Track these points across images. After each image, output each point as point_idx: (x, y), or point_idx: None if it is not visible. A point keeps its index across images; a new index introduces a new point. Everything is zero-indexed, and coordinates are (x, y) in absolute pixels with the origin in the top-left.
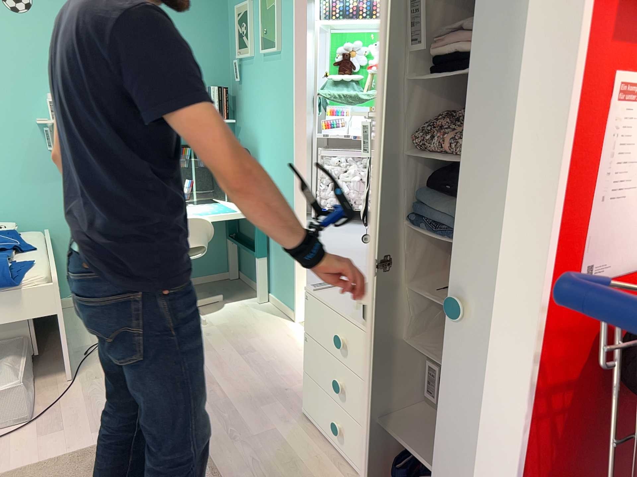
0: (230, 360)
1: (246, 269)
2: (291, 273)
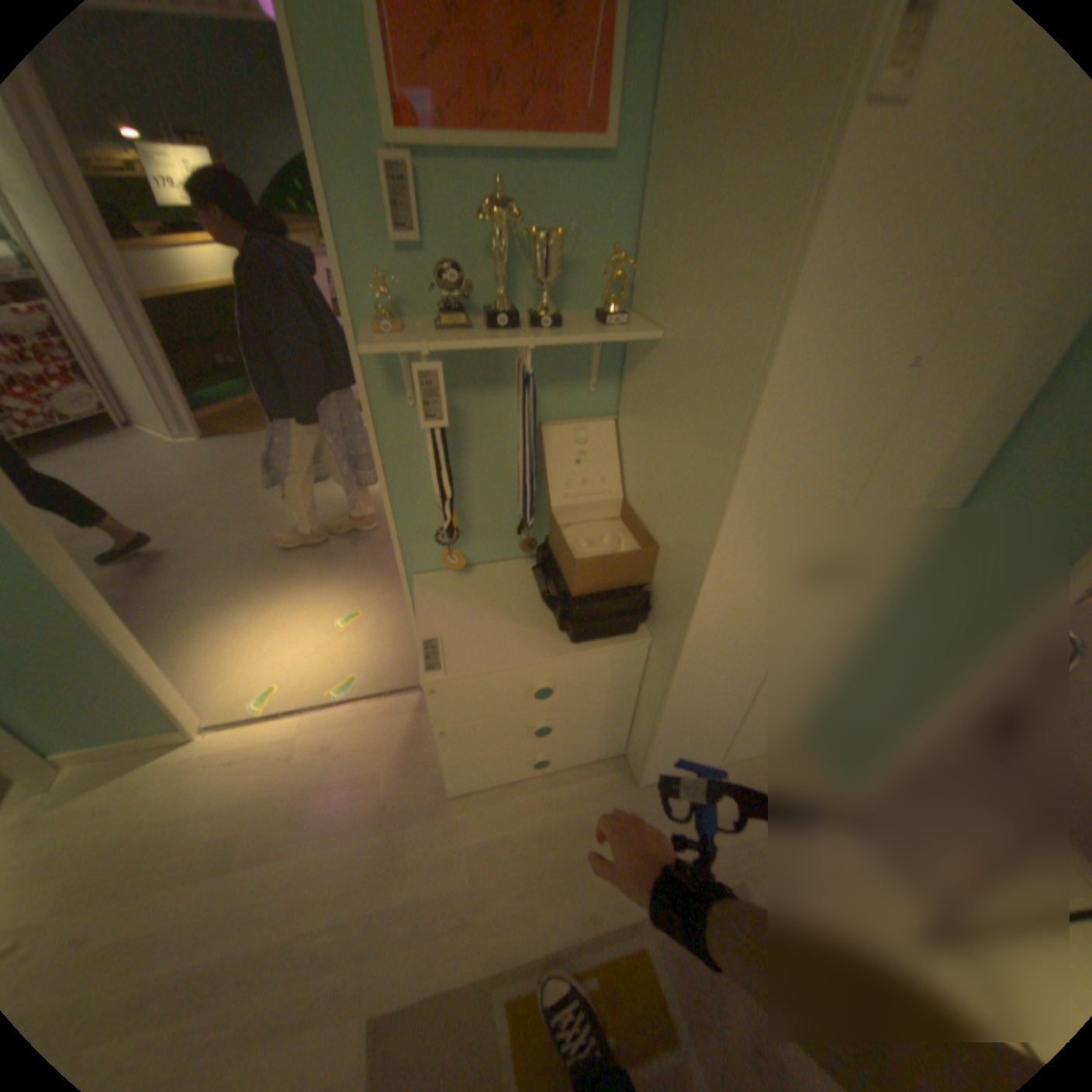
0: (231, 897)
1: None
2: (122, 688)
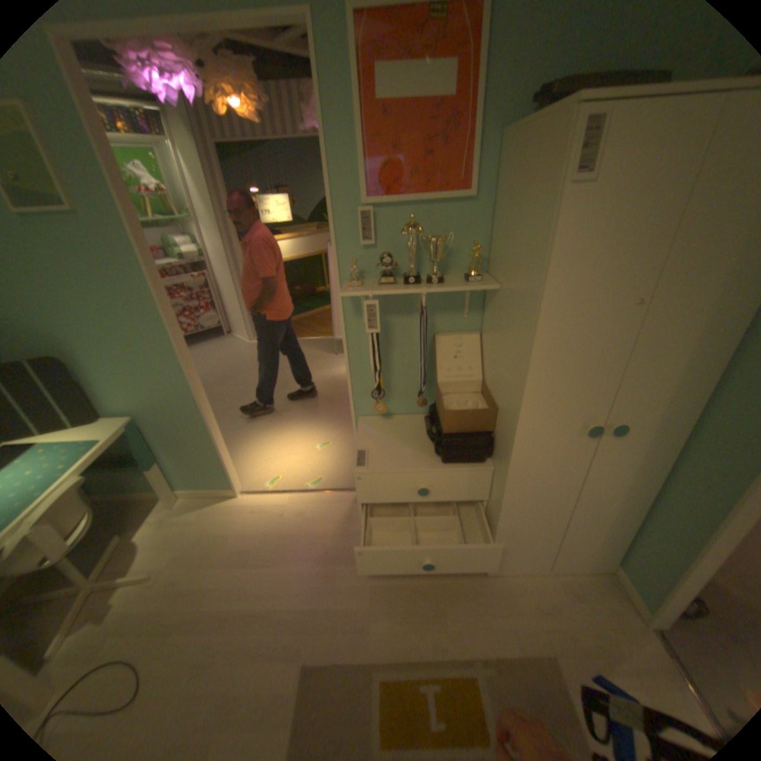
0: (243, 582)
1: (103, 488)
2: (211, 460)
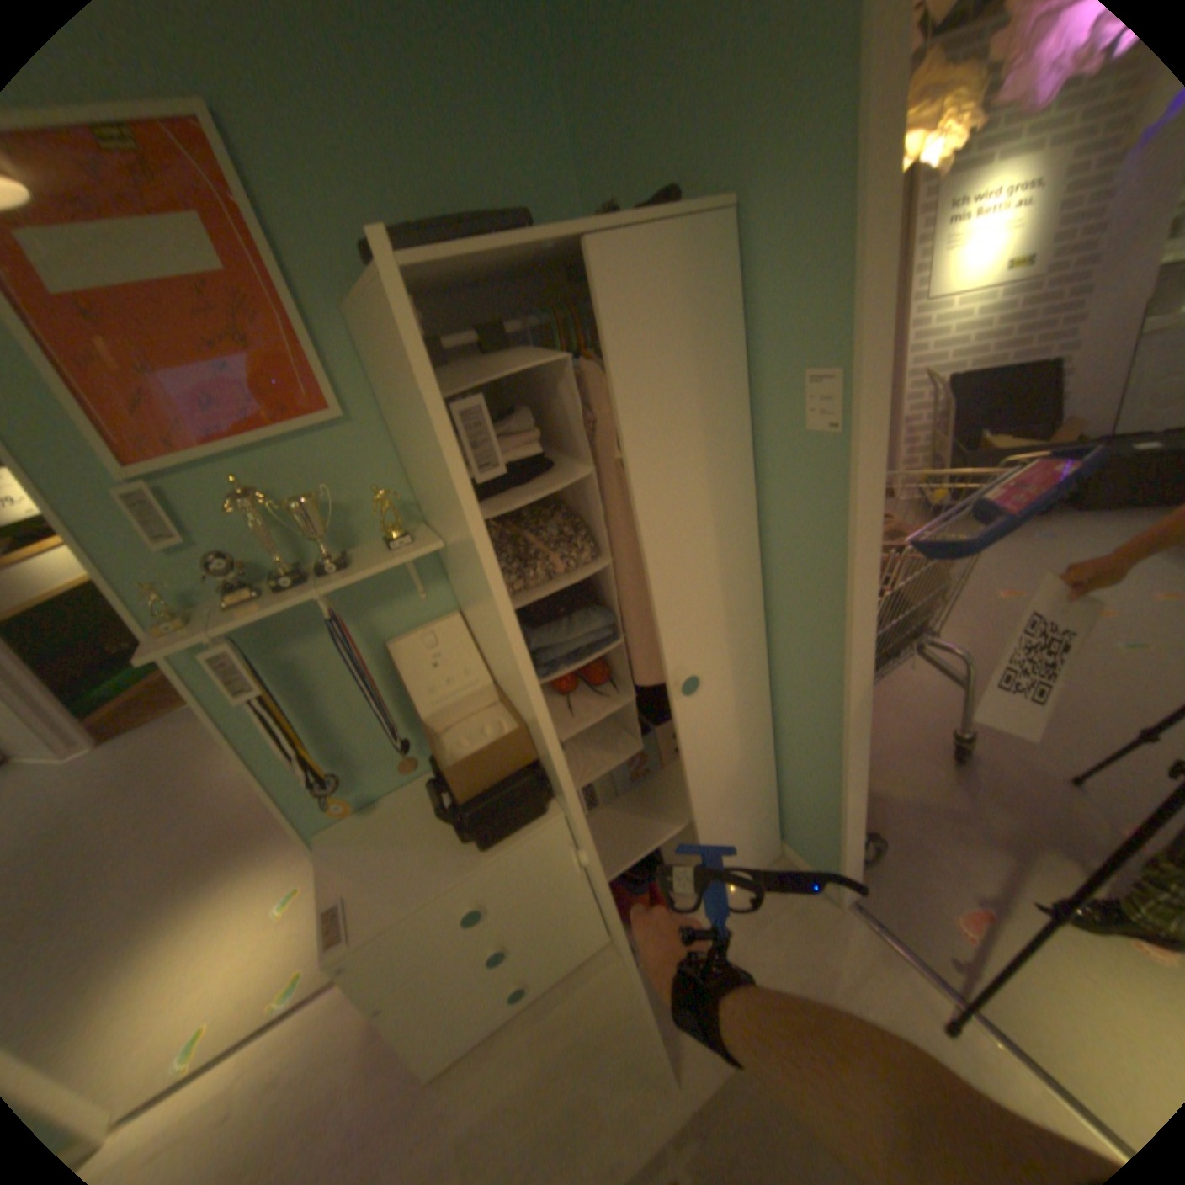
0: None
1: None
2: None
